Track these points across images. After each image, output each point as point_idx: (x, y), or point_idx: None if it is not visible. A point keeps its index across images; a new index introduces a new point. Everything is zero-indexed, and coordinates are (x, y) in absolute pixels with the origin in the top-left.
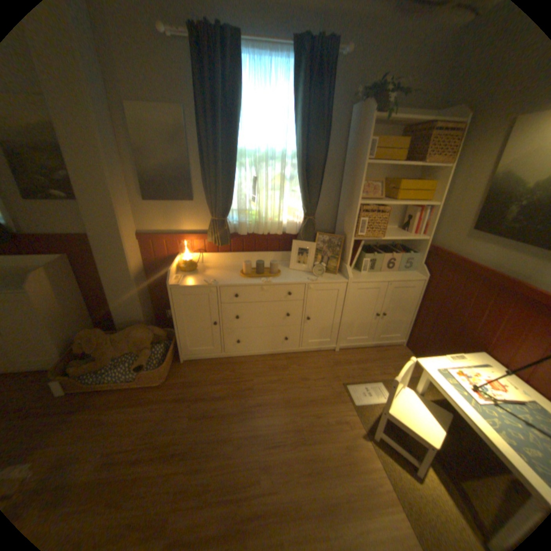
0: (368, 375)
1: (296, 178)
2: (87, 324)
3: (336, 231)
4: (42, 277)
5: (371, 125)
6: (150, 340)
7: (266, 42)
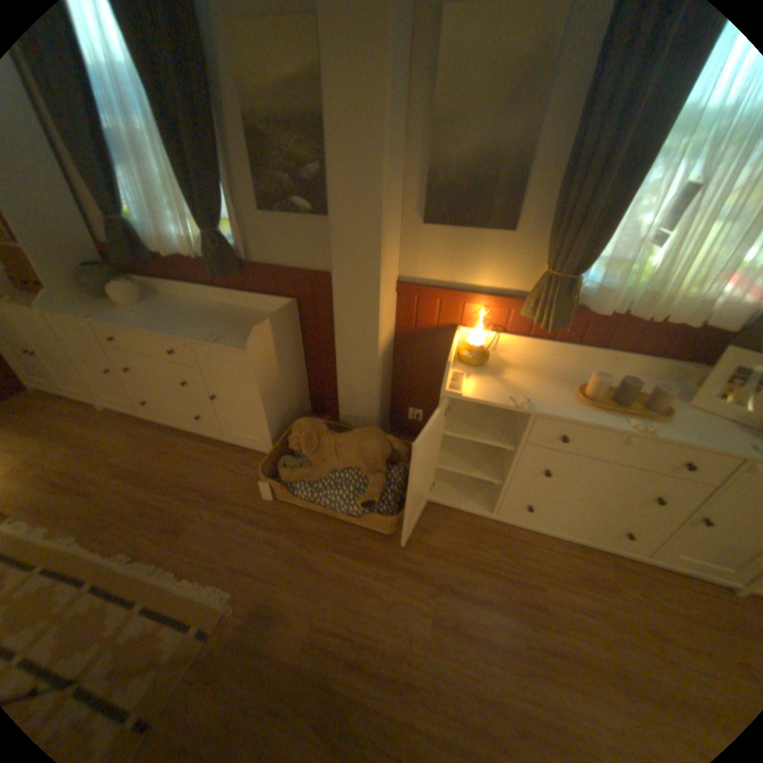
0: None
1: None
2: (305, 399)
3: None
4: (267, 332)
5: None
6: (387, 457)
7: None
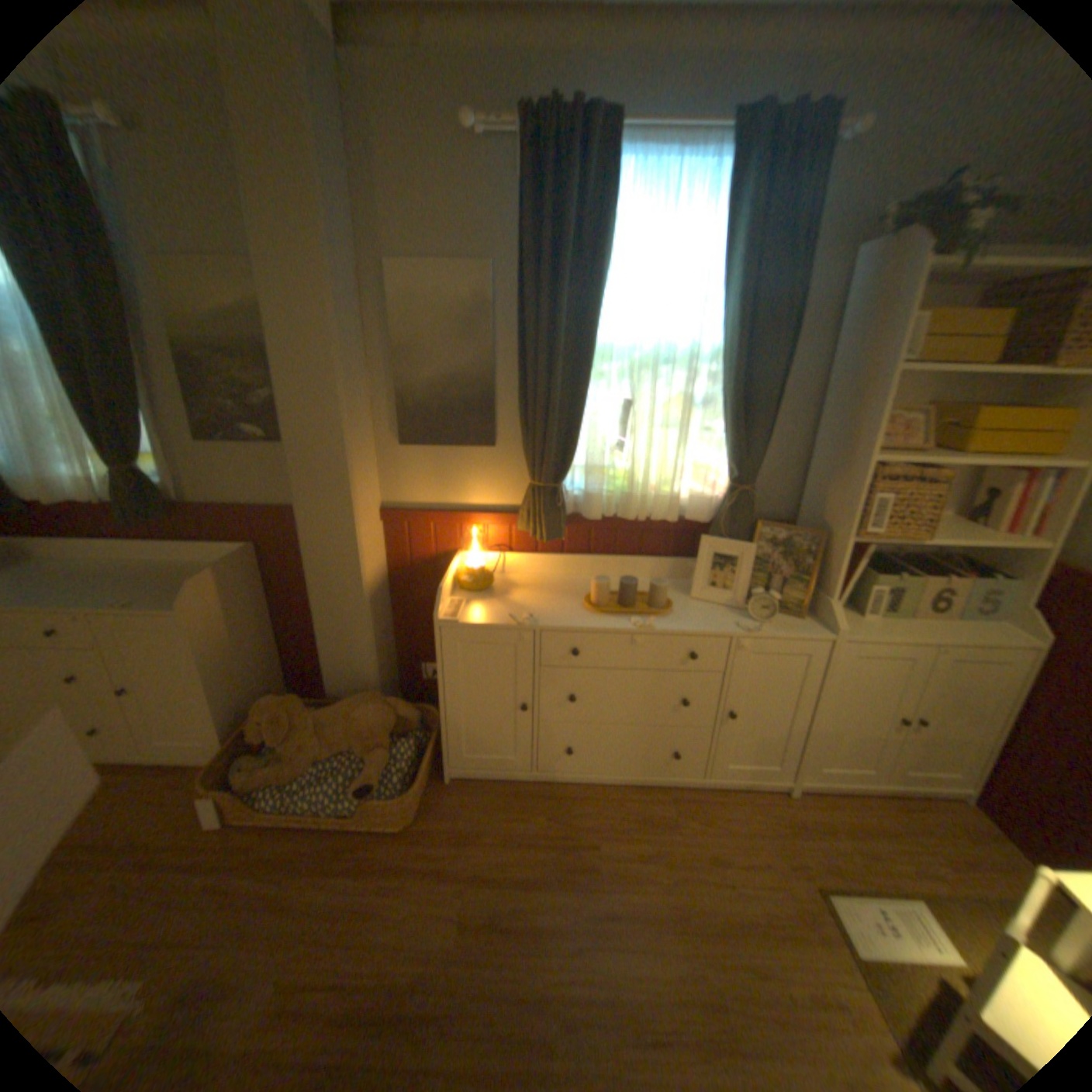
0: (884, 874)
1: (718, 403)
2: (275, 678)
3: (803, 517)
4: (208, 586)
5: (916, 284)
6: (389, 728)
7: (676, 126)
